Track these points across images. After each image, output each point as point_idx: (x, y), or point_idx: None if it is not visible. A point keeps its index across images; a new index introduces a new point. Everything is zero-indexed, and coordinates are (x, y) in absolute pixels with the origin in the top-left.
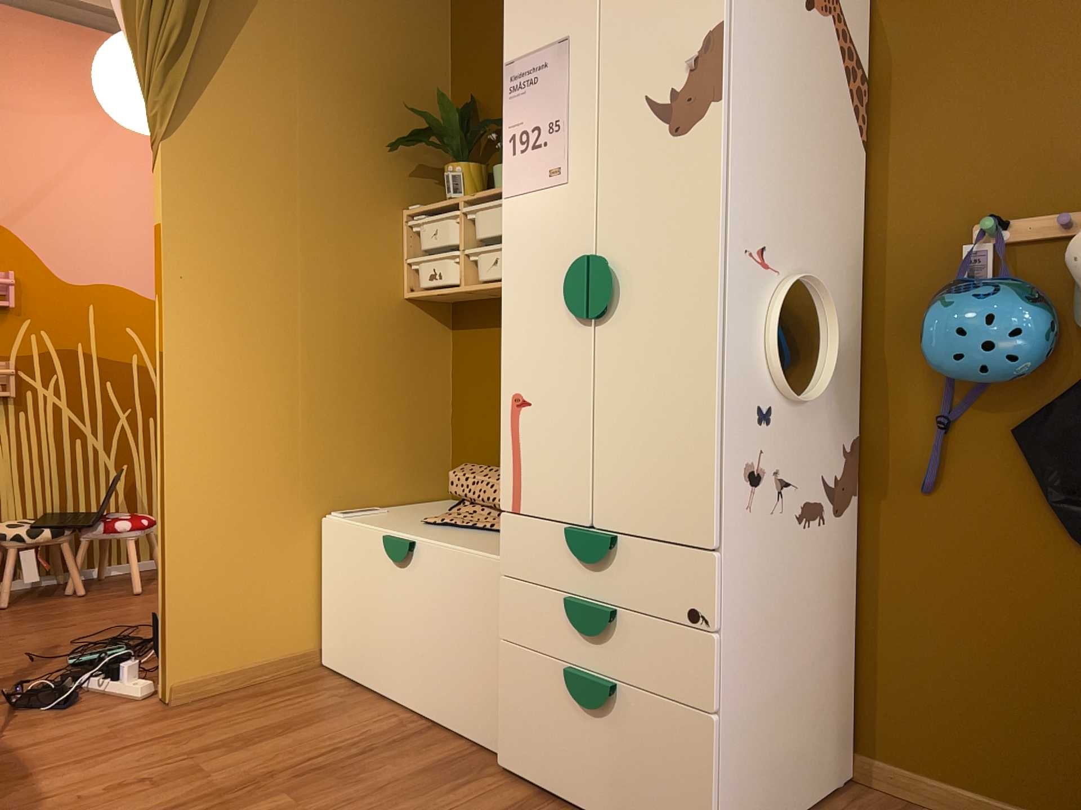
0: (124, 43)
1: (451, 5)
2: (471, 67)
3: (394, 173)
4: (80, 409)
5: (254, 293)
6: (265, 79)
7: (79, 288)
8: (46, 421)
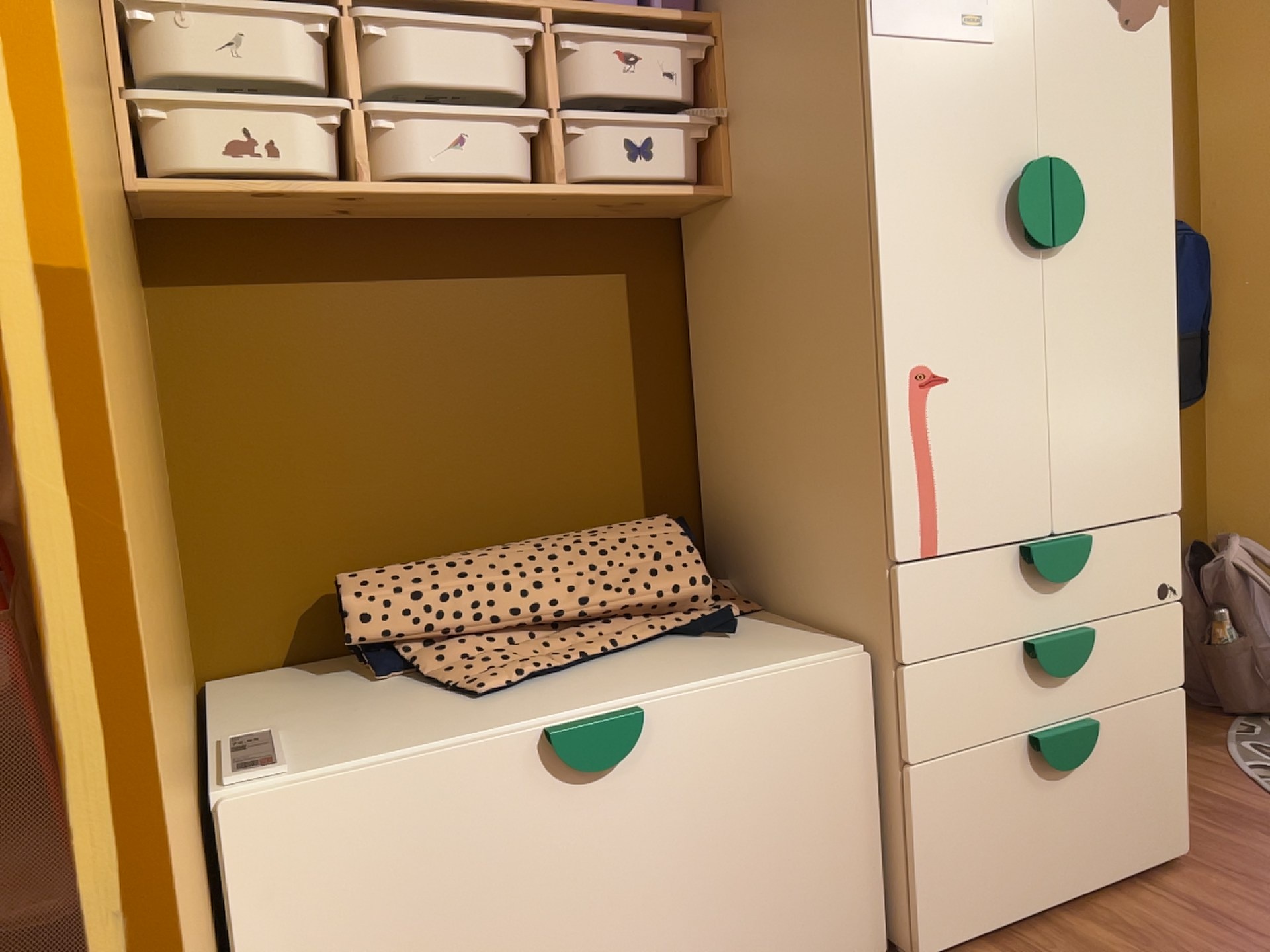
0: None
1: None
2: None
3: None
4: None
5: None
6: None
7: None
8: None
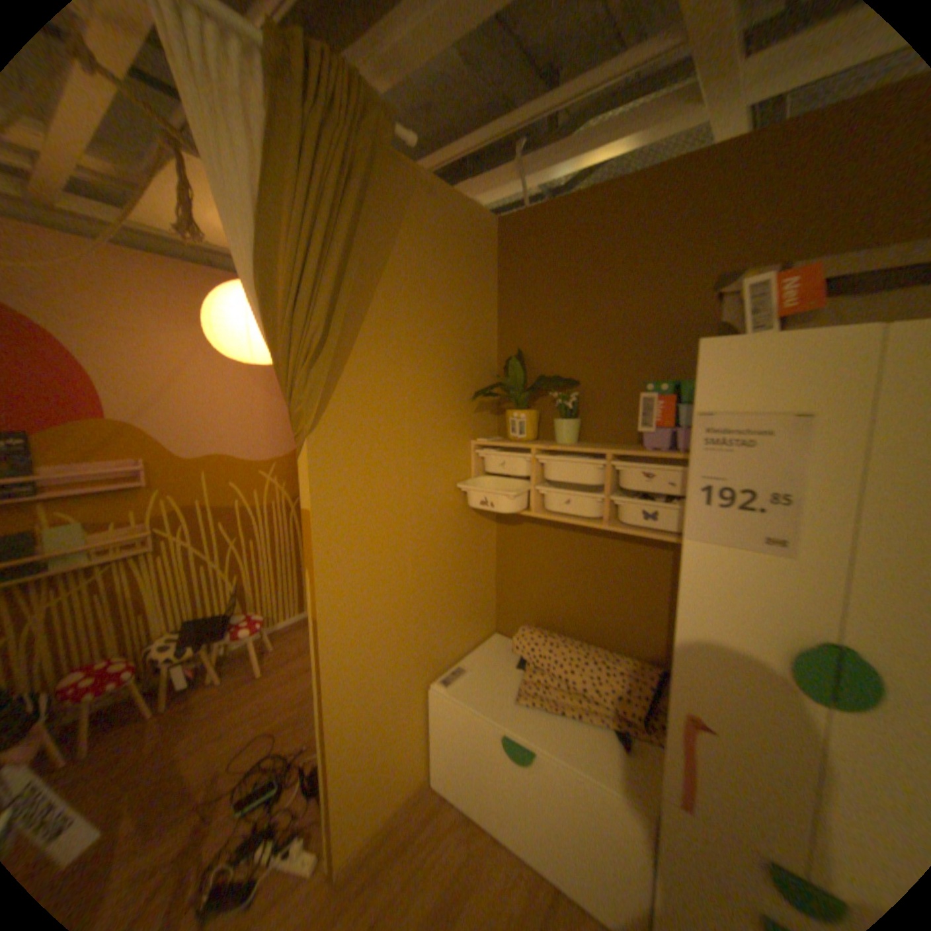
0: (225, 293)
1: (496, 271)
2: (516, 324)
3: (465, 413)
4: (199, 547)
5: (380, 542)
6: (381, 357)
7: (190, 461)
8: (175, 561)
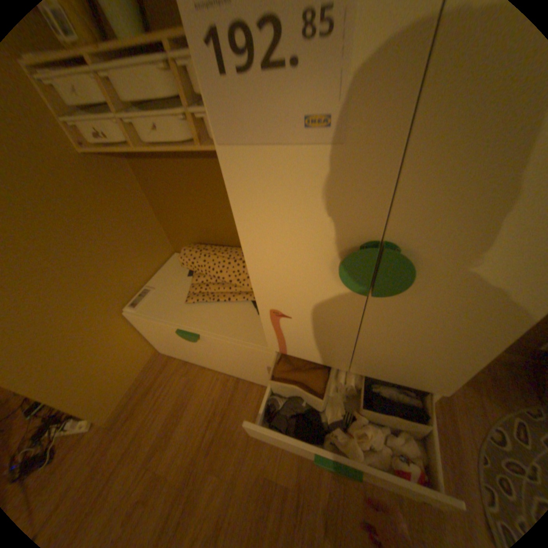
0: None
1: None
2: None
3: None
4: None
5: None
6: None
7: None
8: None
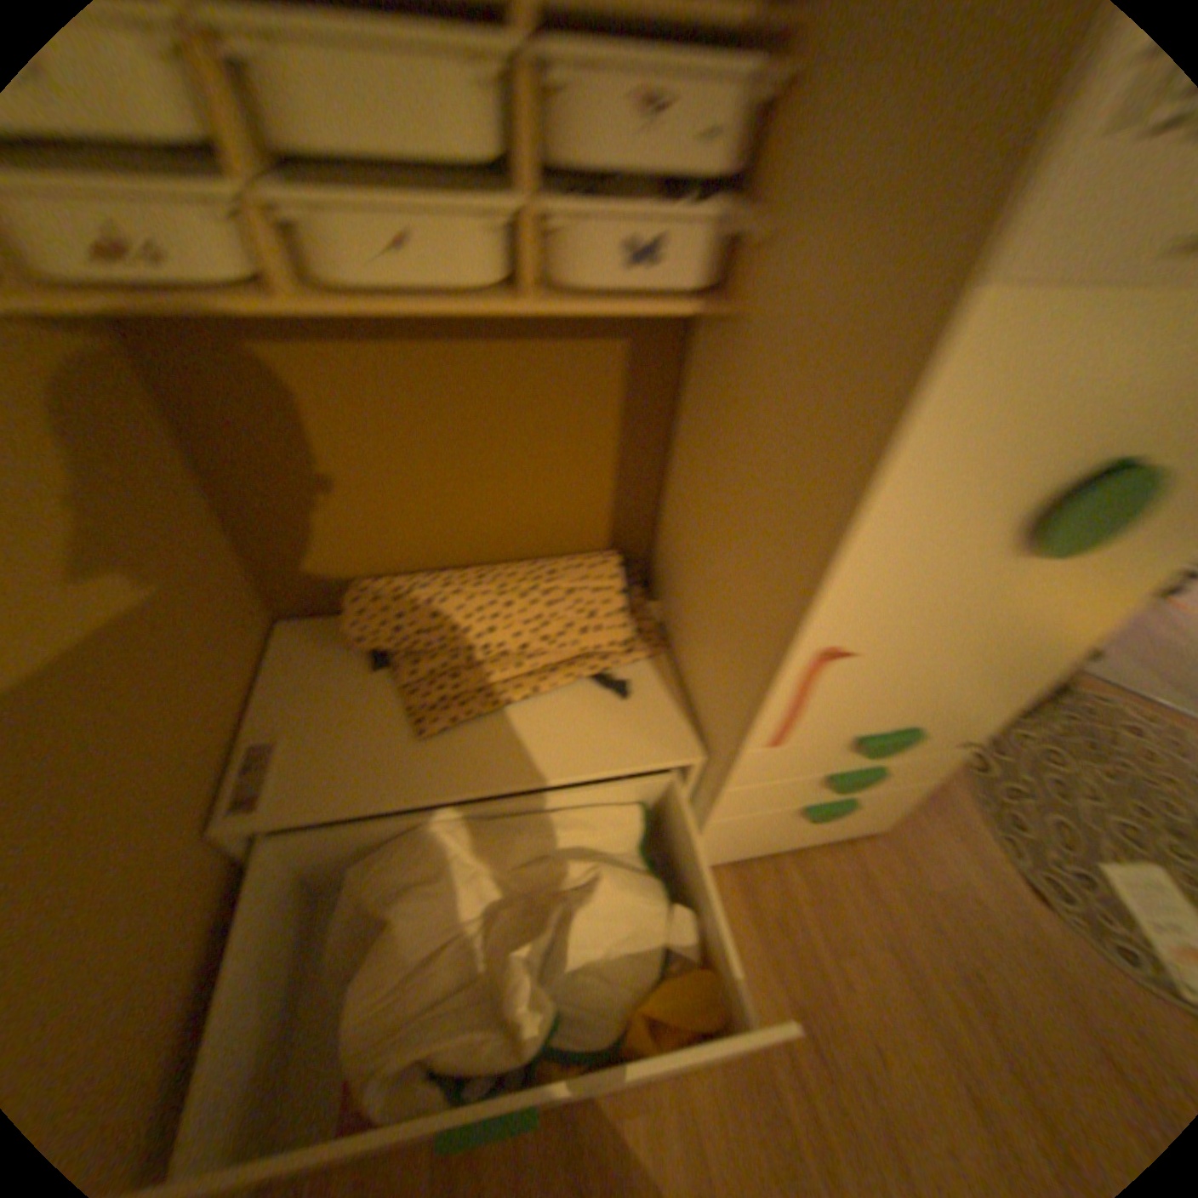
0: None
1: None
2: None
3: None
4: None
5: None
6: None
7: None
8: None
